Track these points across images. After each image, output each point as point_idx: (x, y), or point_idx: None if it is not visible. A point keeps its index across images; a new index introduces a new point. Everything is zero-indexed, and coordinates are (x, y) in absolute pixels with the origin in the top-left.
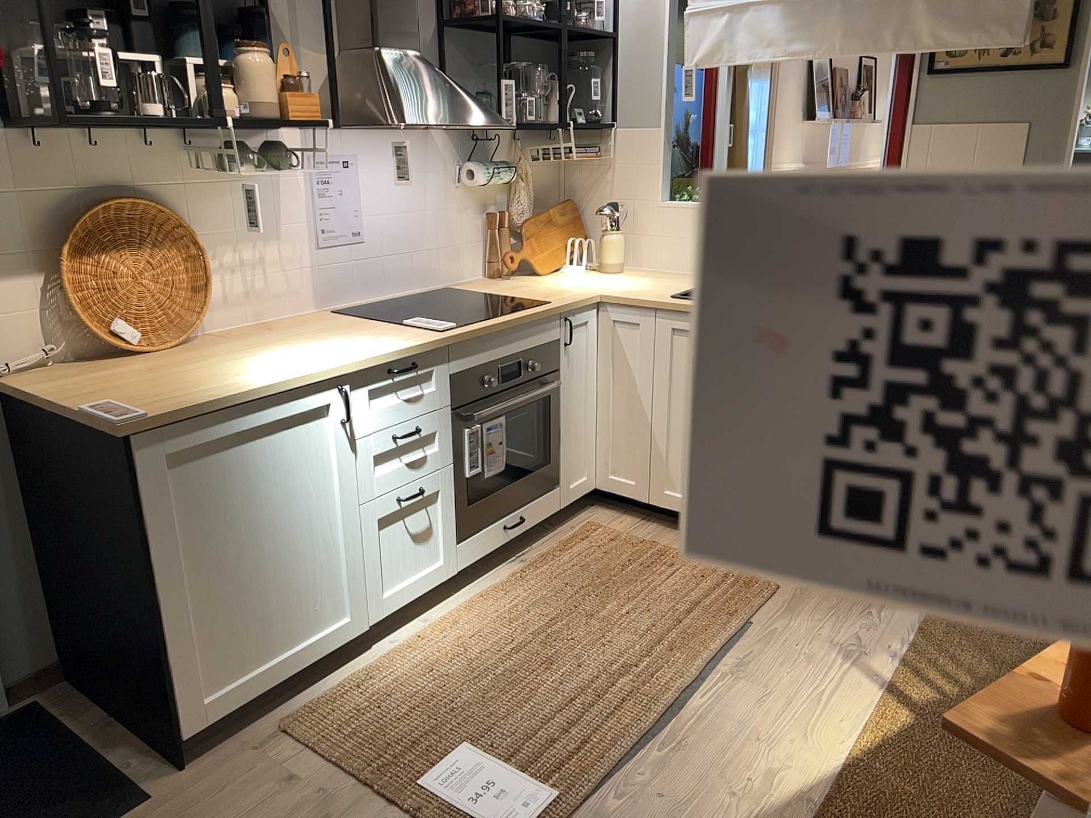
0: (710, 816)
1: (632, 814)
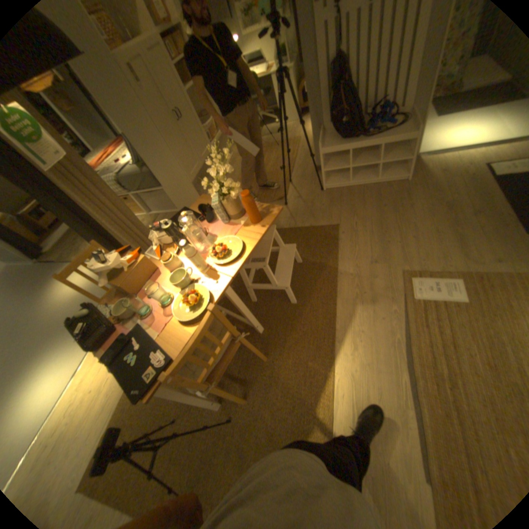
0: (366, 320)
1: (388, 308)
